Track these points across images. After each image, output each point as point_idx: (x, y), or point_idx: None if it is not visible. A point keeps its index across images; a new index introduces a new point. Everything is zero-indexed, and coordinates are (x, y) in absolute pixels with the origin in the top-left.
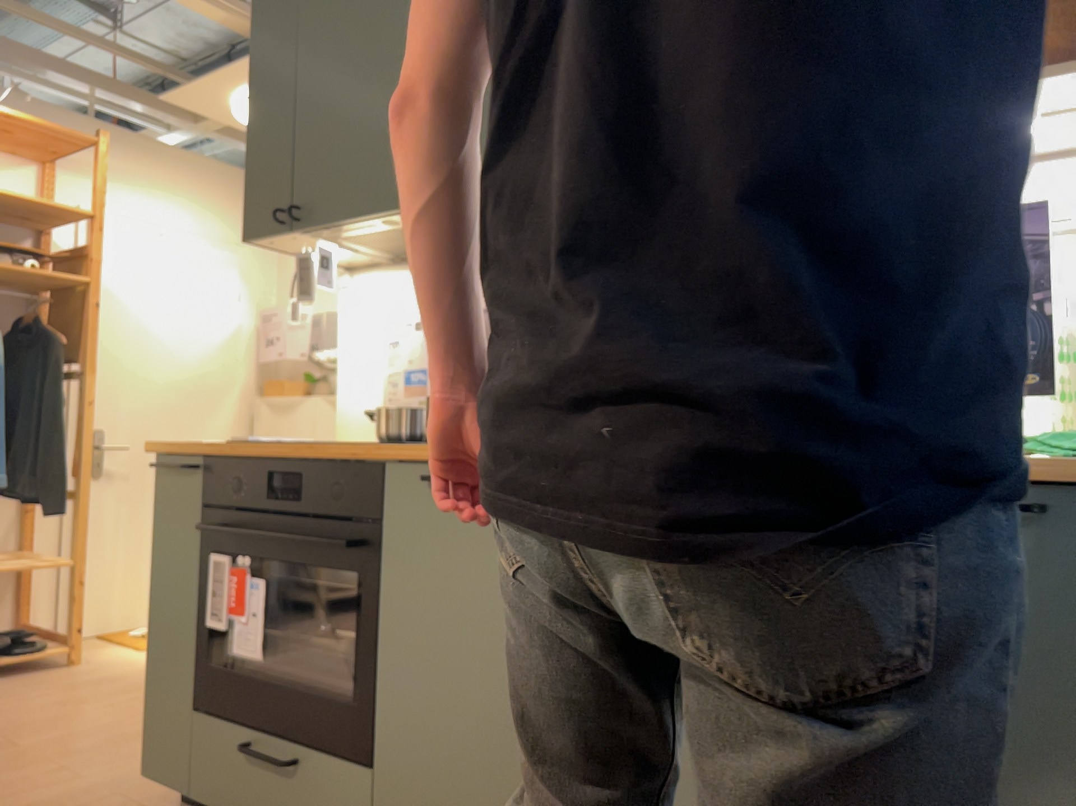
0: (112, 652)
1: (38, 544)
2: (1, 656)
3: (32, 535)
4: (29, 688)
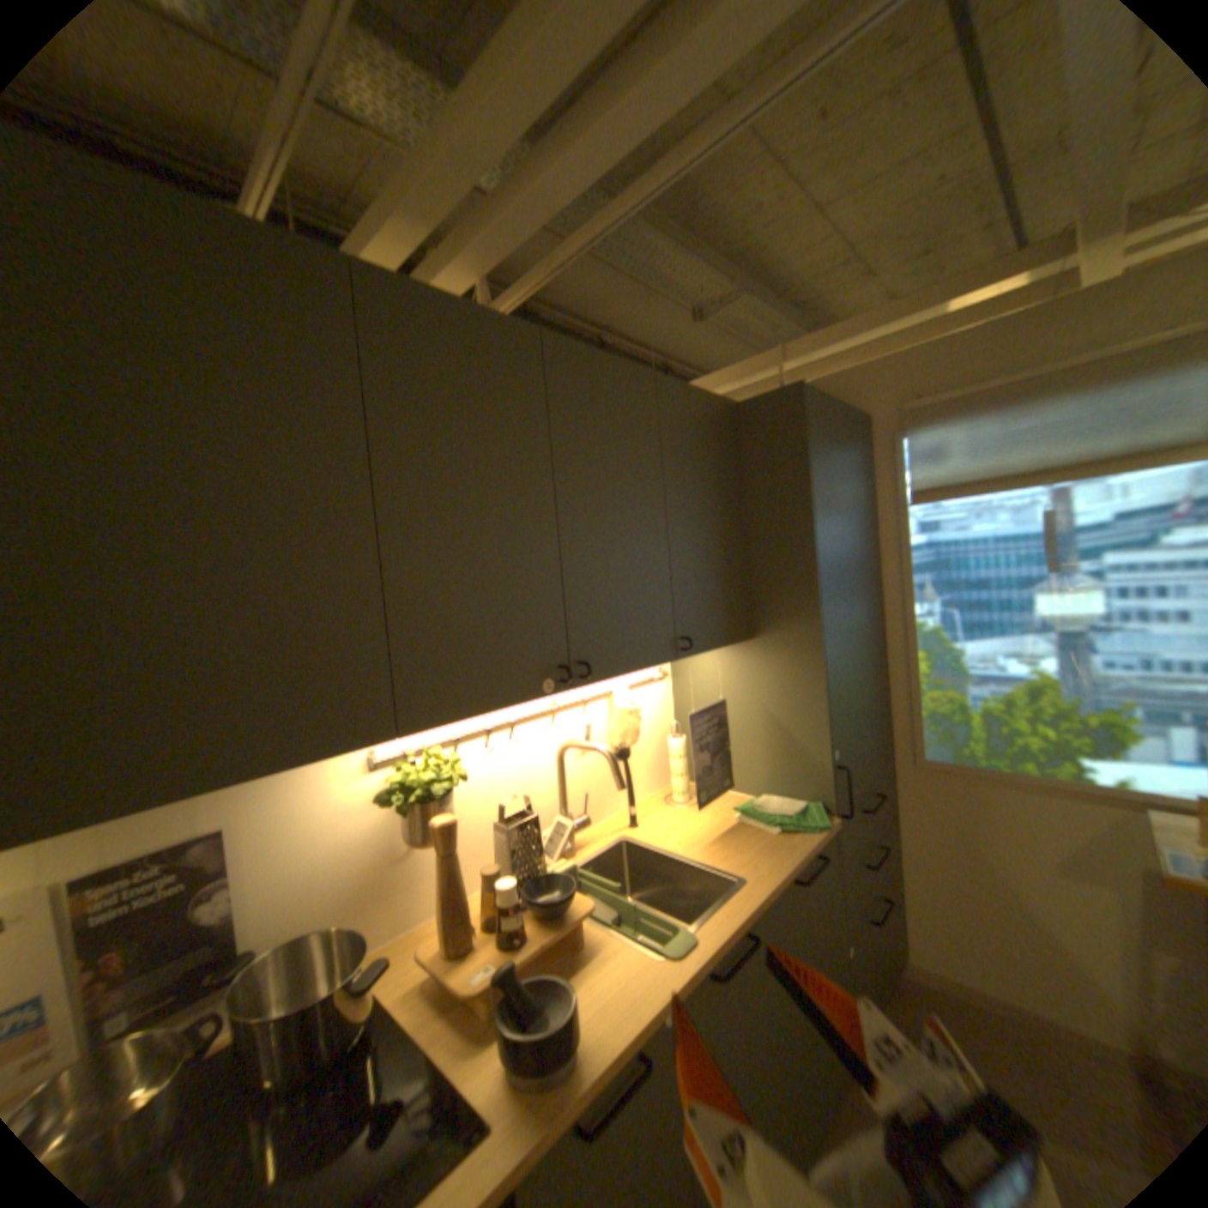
0: None
1: None
2: None
3: None
4: None
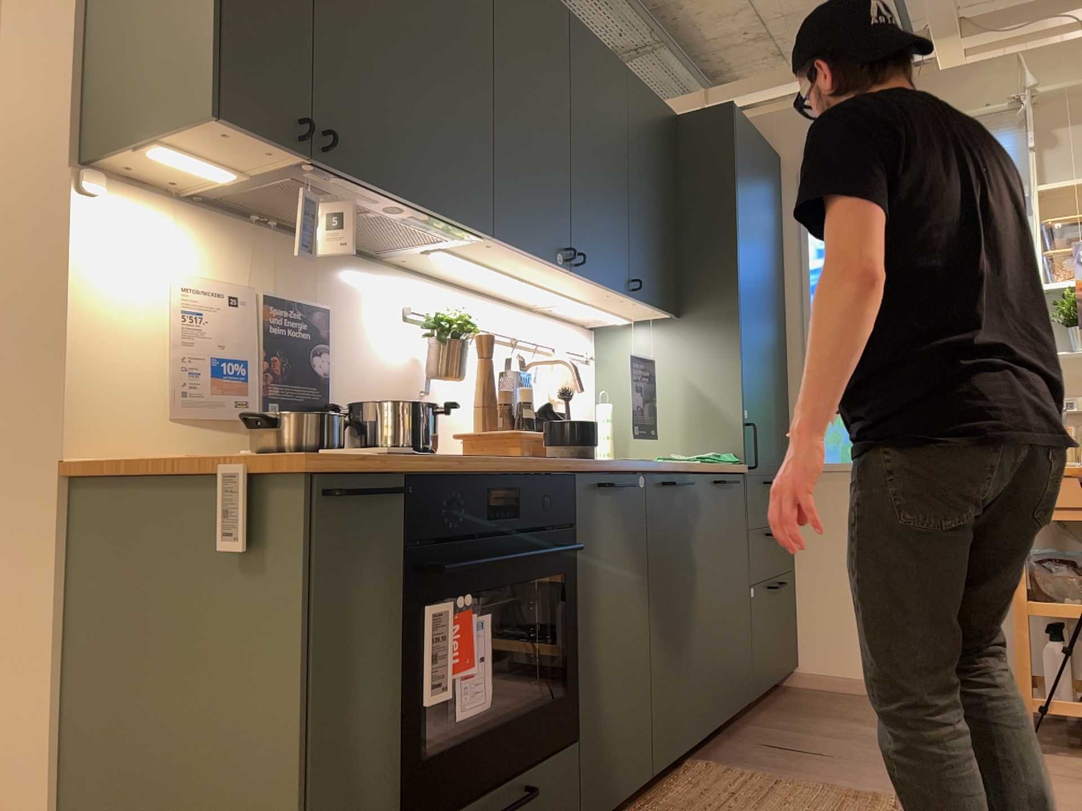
0: None
1: None
2: None
3: None
4: None
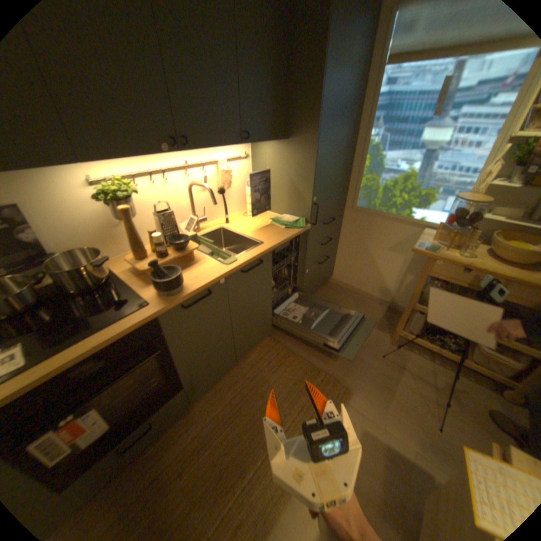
0: None
1: None
2: None
3: None
4: None
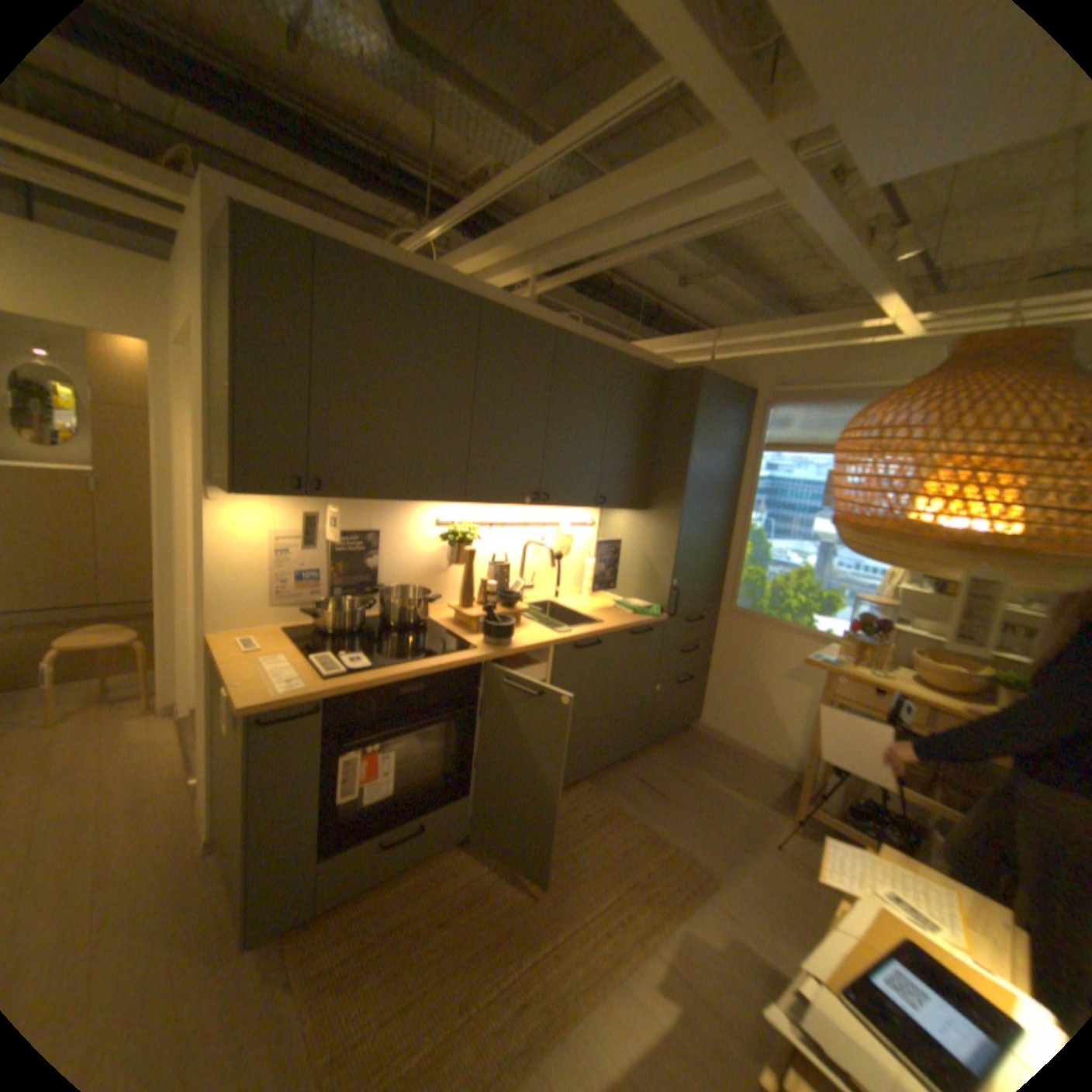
0: None
1: None
2: None
3: None
4: None
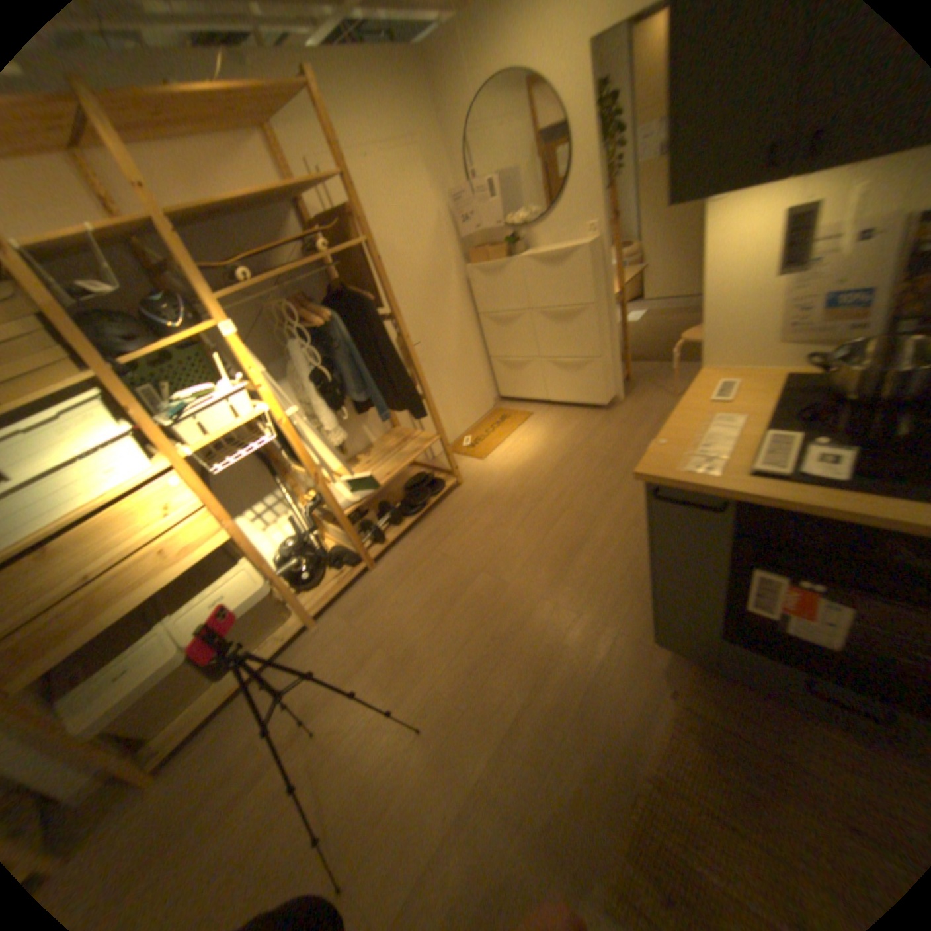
0: (467, 464)
1: (399, 420)
2: (429, 496)
3: (395, 417)
4: (458, 514)
